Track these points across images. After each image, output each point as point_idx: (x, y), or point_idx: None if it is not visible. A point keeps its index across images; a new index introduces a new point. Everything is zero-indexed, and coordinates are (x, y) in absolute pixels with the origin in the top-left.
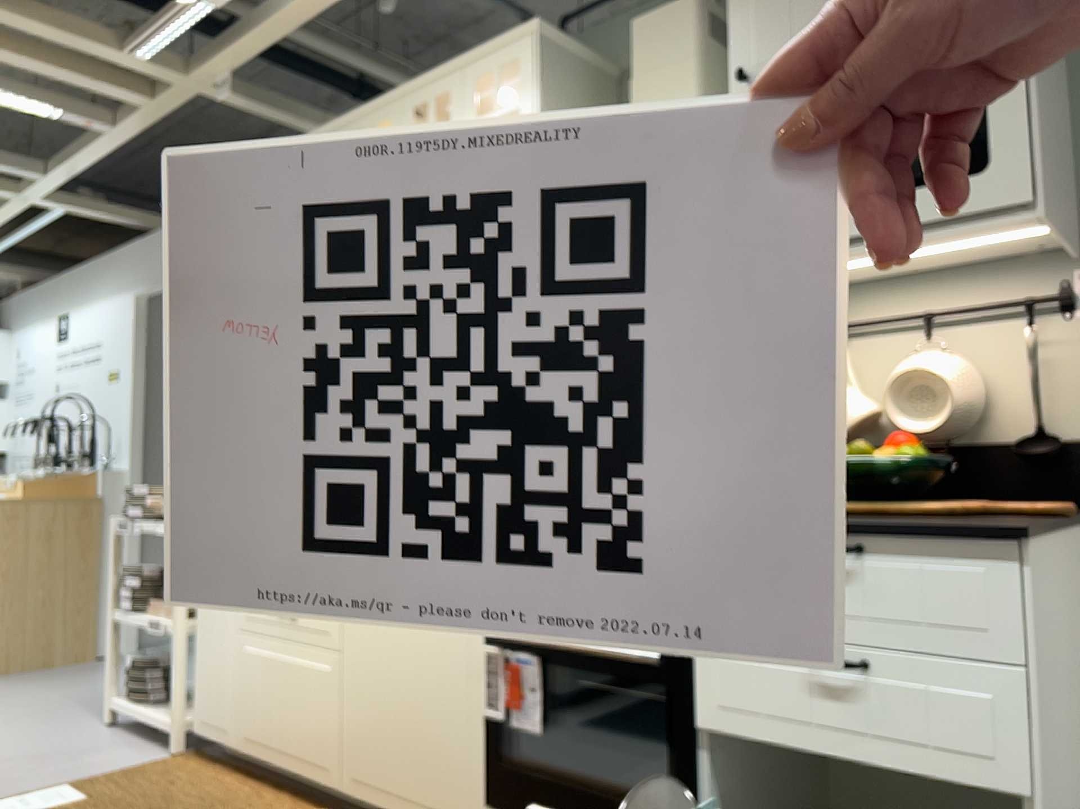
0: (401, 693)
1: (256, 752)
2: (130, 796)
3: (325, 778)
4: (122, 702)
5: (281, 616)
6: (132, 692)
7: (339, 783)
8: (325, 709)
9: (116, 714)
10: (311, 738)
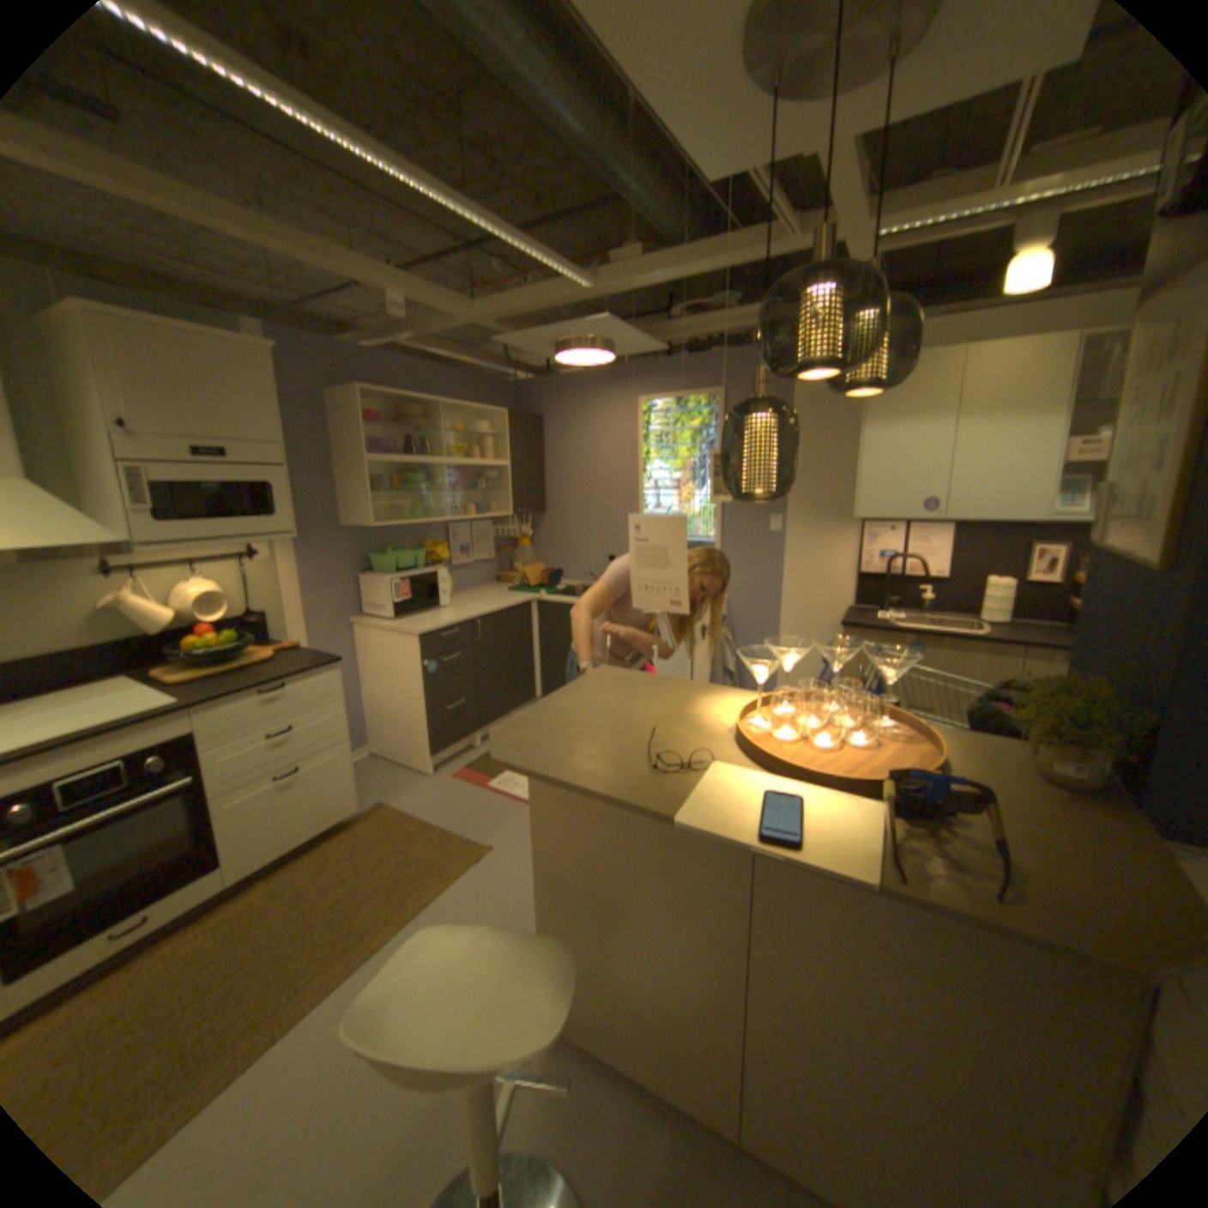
0: None
1: None
2: None
3: None
4: None
5: None
6: None
7: None
8: None
9: None
10: None
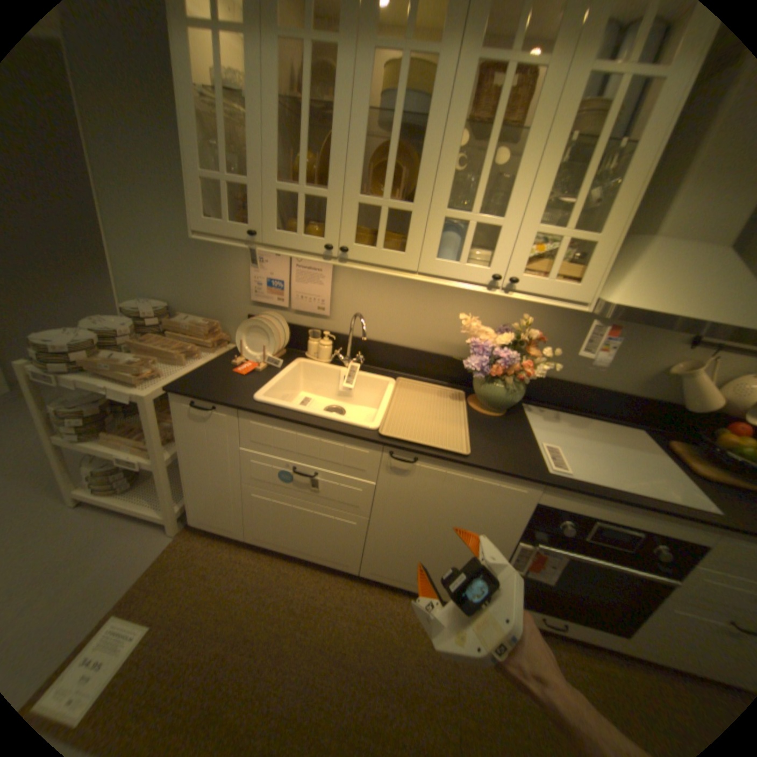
0: (430, 548)
1: (270, 546)
2: (185, 605)
3: (345, 568)
4: (89, 496)
5: (300, 486)
6: (97, 489)
7: (359, 572)
8: (349, 541)
9: (79, 498)
10: (332, 551)
